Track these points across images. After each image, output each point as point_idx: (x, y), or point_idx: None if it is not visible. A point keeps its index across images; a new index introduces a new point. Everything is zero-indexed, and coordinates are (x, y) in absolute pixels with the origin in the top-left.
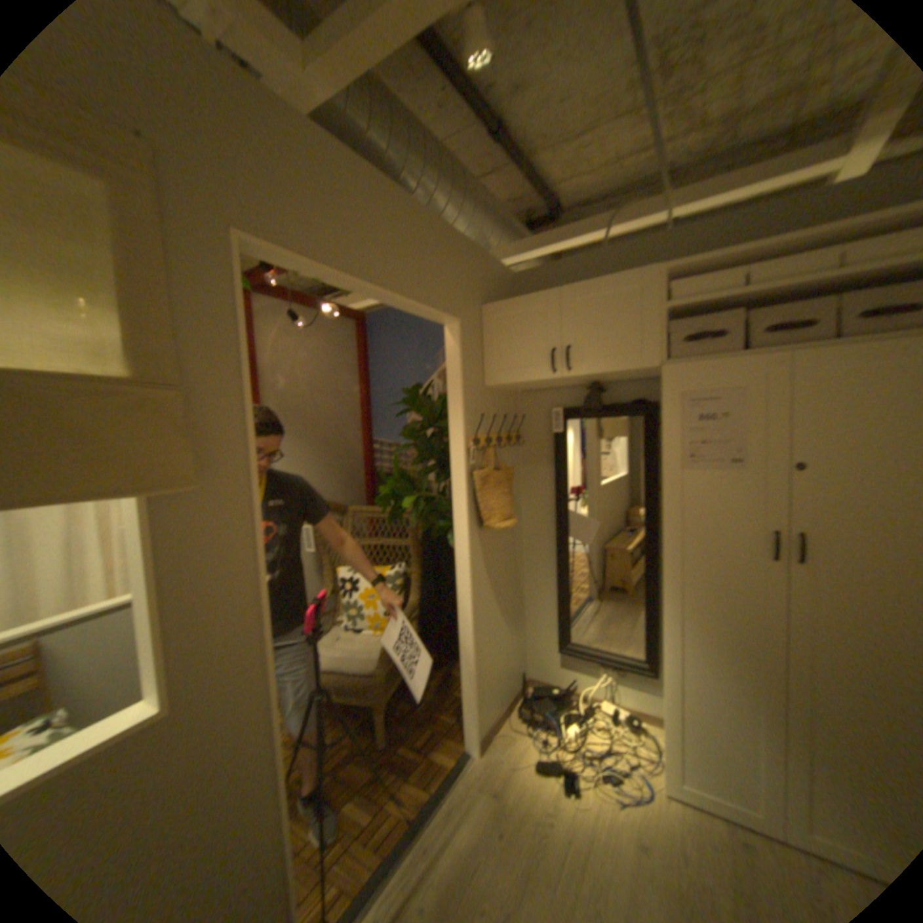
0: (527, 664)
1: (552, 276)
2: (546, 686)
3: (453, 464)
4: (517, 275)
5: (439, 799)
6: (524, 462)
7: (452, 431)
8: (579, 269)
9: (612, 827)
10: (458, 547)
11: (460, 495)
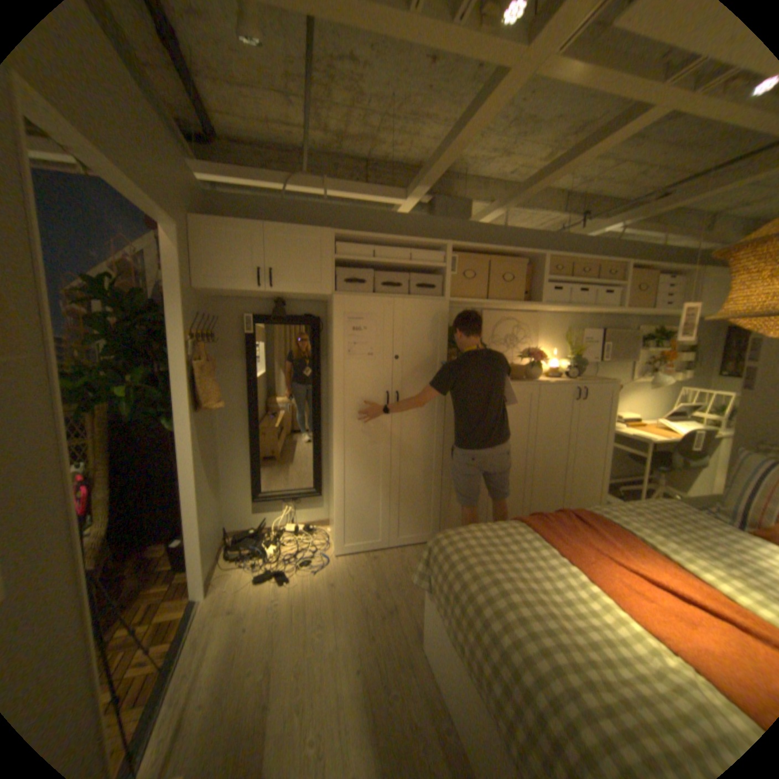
0: (223, 521)
1: (241, 205)
2: (240, 531)
3: (171, 354)
4: (206, 192)
5: (179, 640)
6: (216, 356)
7: (169, 324)
8: (264, 208)
9: (311, 584)
10: (177, 428)
11: (180, 382)
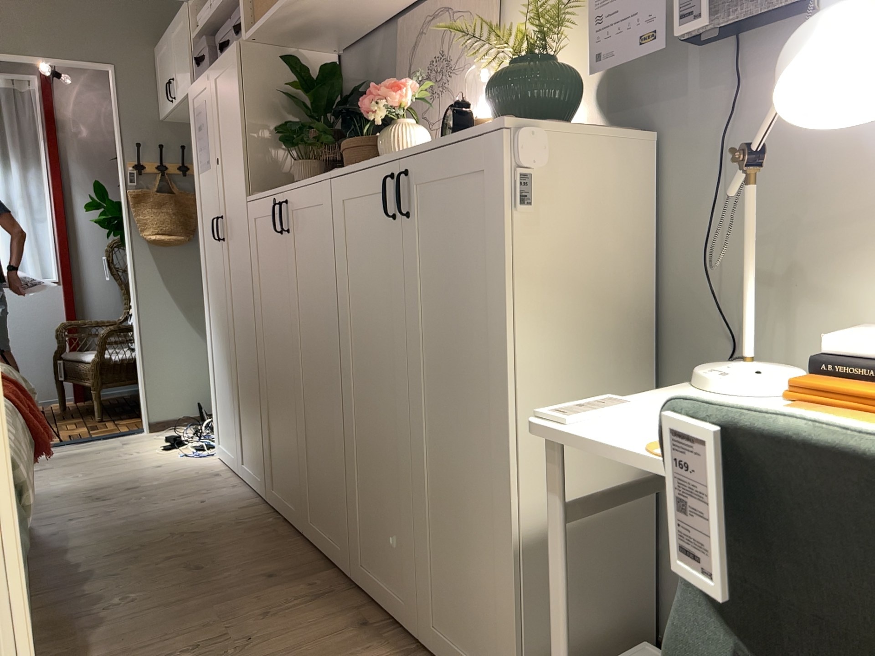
0: None
1: None
2: None
3: (119, 184)
4: None
5: (94, 438)
6: None
7: (117, 157)
8: None
9: (162, 458)
10: (126, 254)
11: (123, 210)
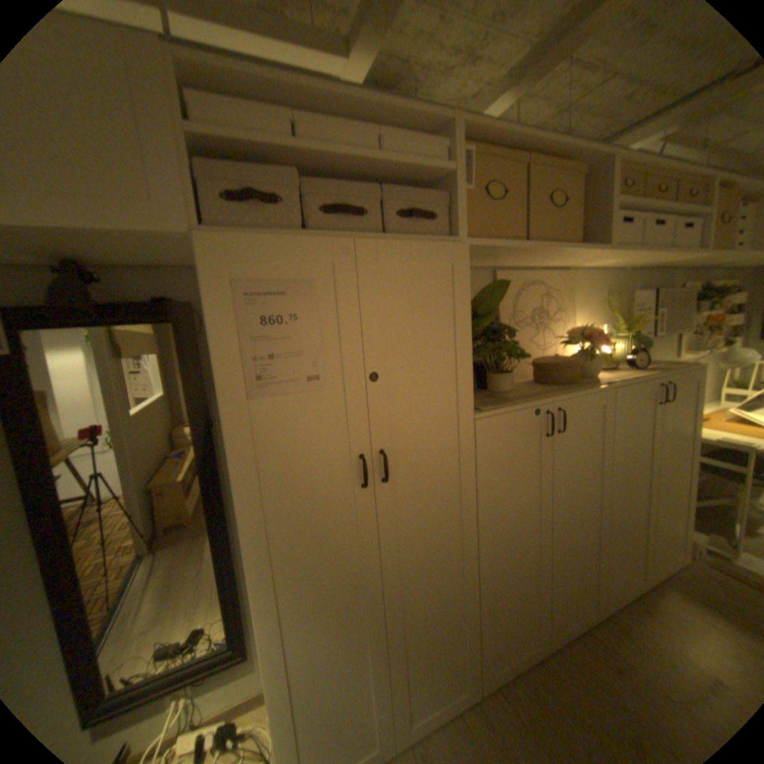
0: None
1: None
2: None
3: None
4: None
5: None
6: None
7: None
8: None
9: None
10: None
11: None
